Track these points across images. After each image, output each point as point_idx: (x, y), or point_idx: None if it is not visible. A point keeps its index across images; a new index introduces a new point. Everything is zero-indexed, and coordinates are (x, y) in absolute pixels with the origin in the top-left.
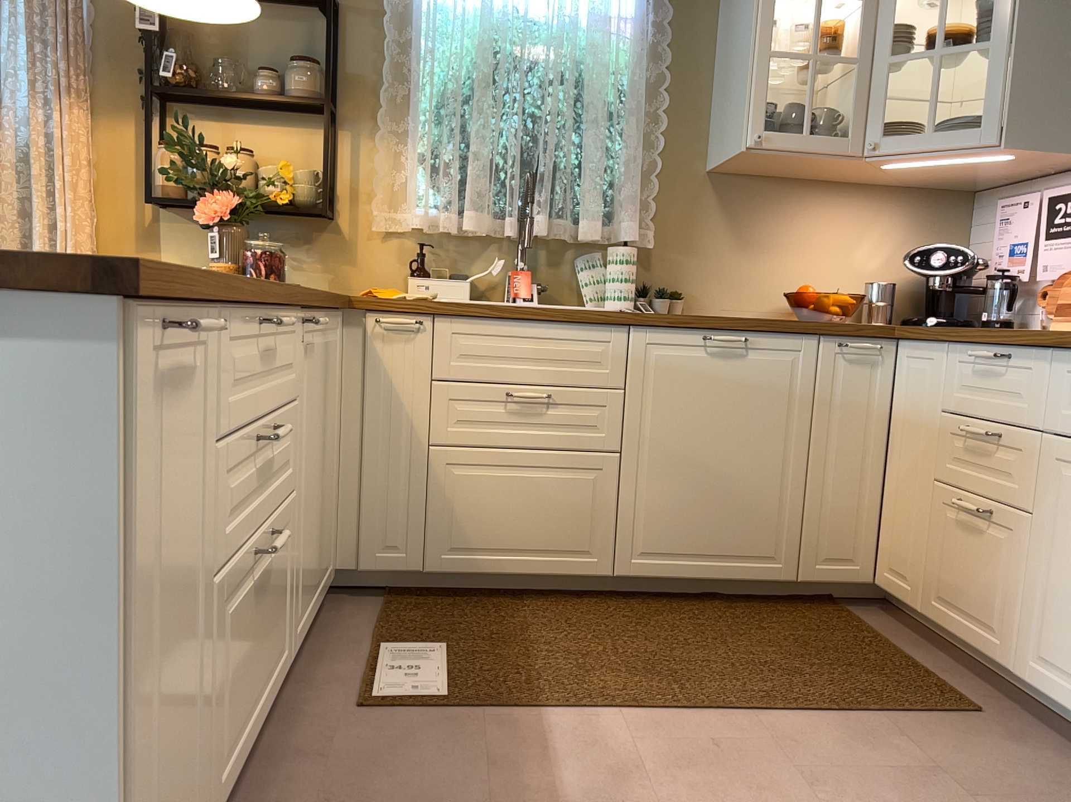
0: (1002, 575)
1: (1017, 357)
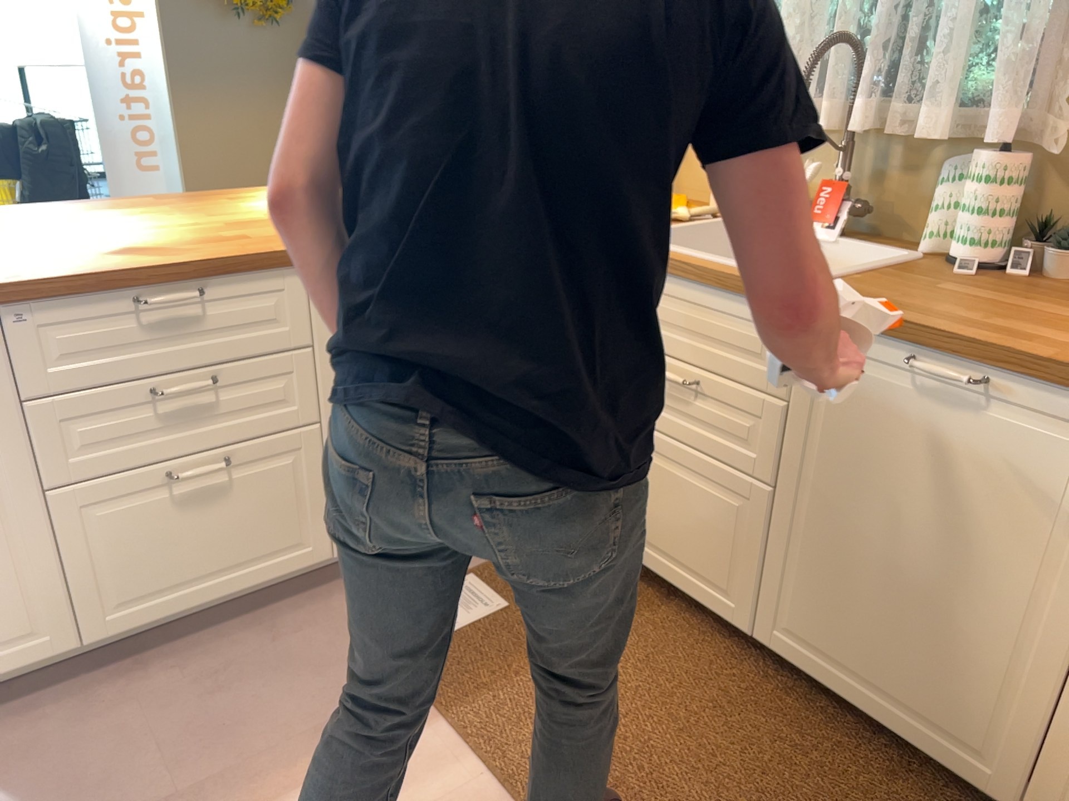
0: None
1: None
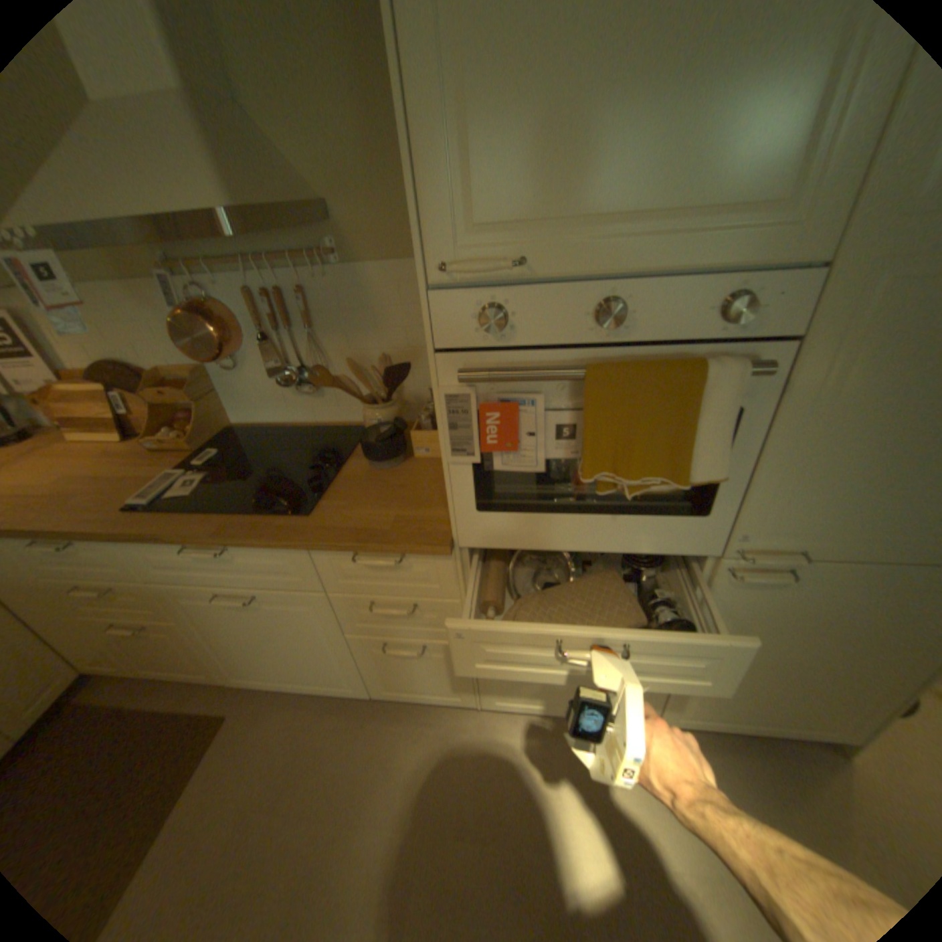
0: (178, 652)
1: (77, 543)
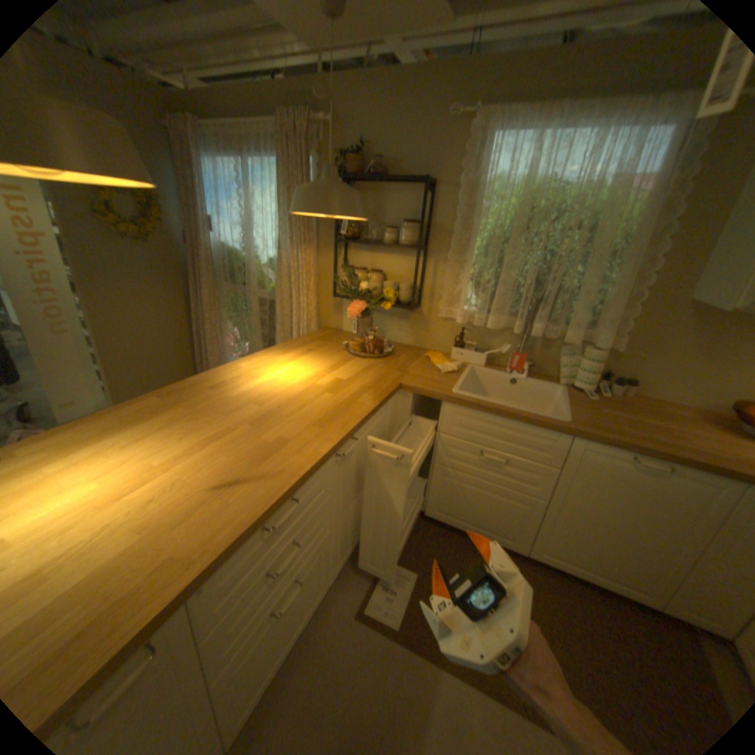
0: None
1: None
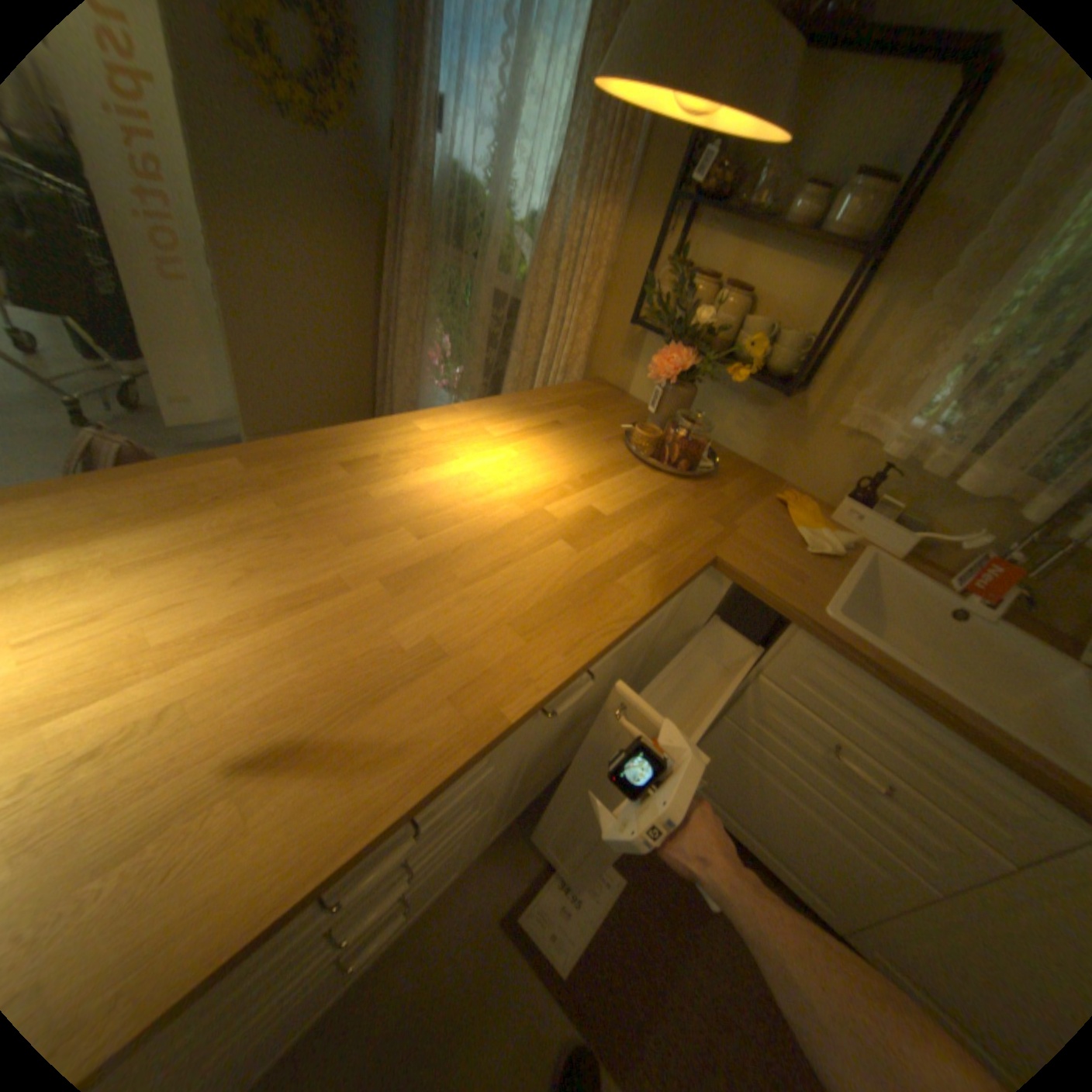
0: None
1: None
